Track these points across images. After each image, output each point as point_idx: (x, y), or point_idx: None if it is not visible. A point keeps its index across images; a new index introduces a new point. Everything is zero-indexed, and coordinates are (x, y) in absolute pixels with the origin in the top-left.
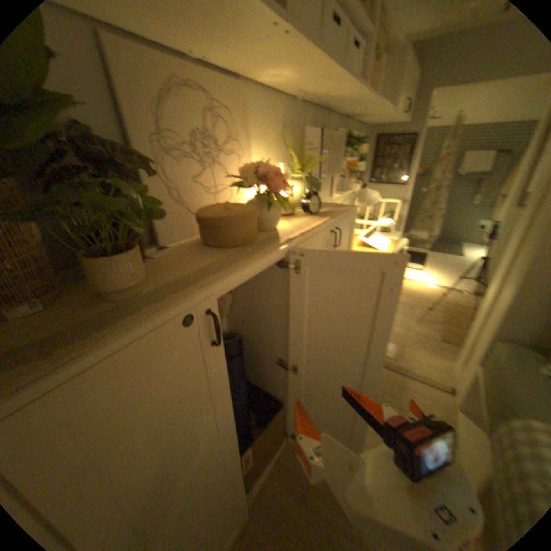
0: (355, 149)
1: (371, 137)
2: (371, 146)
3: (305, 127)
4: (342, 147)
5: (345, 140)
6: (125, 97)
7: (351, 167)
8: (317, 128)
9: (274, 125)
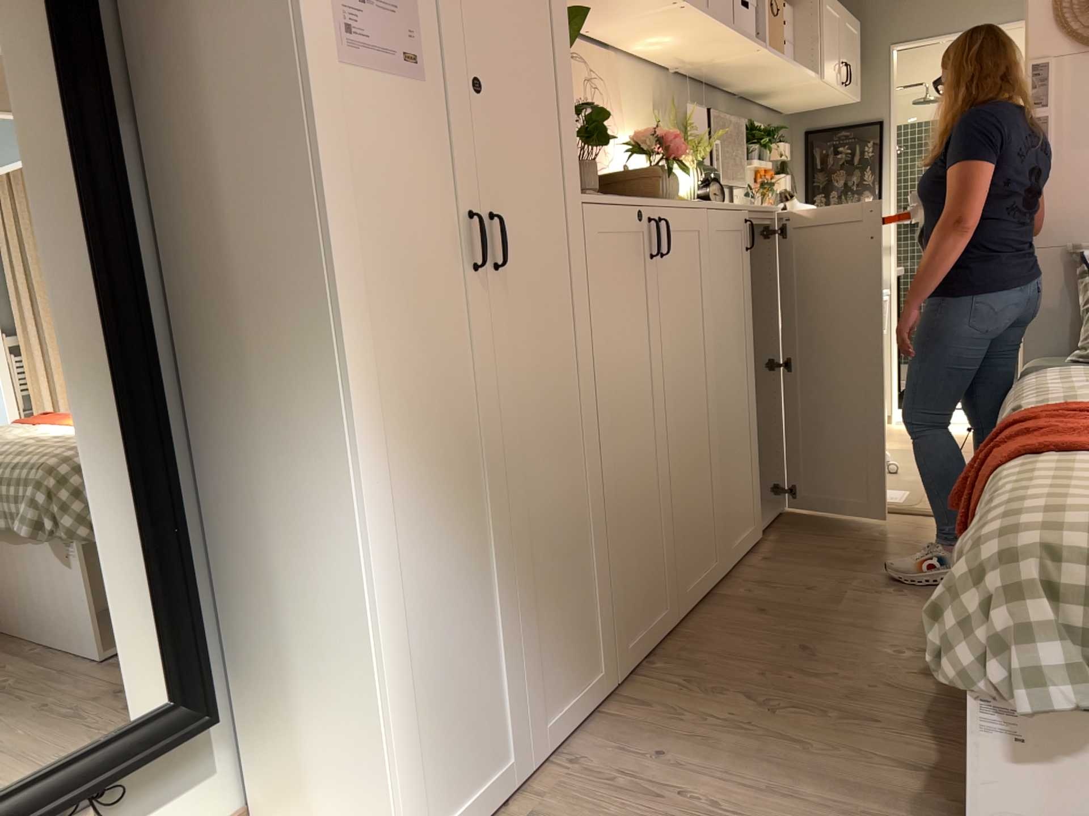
0: (764, 152)
1: (792, 137)
2: (796, 154)
3: (680, 108)
4: (739, 143)
5: (744, 134)
6: None
7: (762, 179)
8: (697, 112)
9: (643, 103)
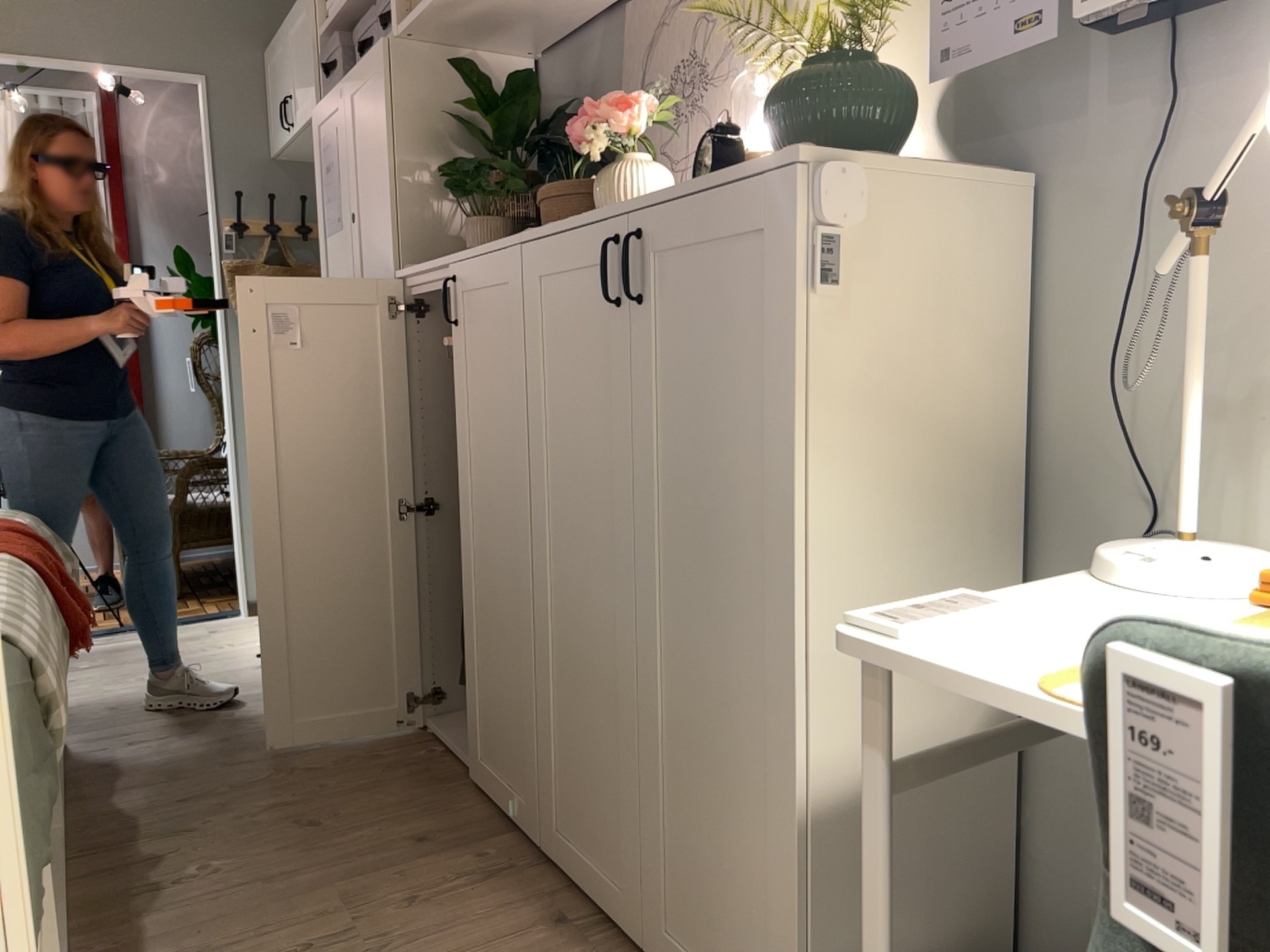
0: None
1: None
2: None
3: None
4: None
5: None
6: (628, 65)
7: None
8: None
9: None
